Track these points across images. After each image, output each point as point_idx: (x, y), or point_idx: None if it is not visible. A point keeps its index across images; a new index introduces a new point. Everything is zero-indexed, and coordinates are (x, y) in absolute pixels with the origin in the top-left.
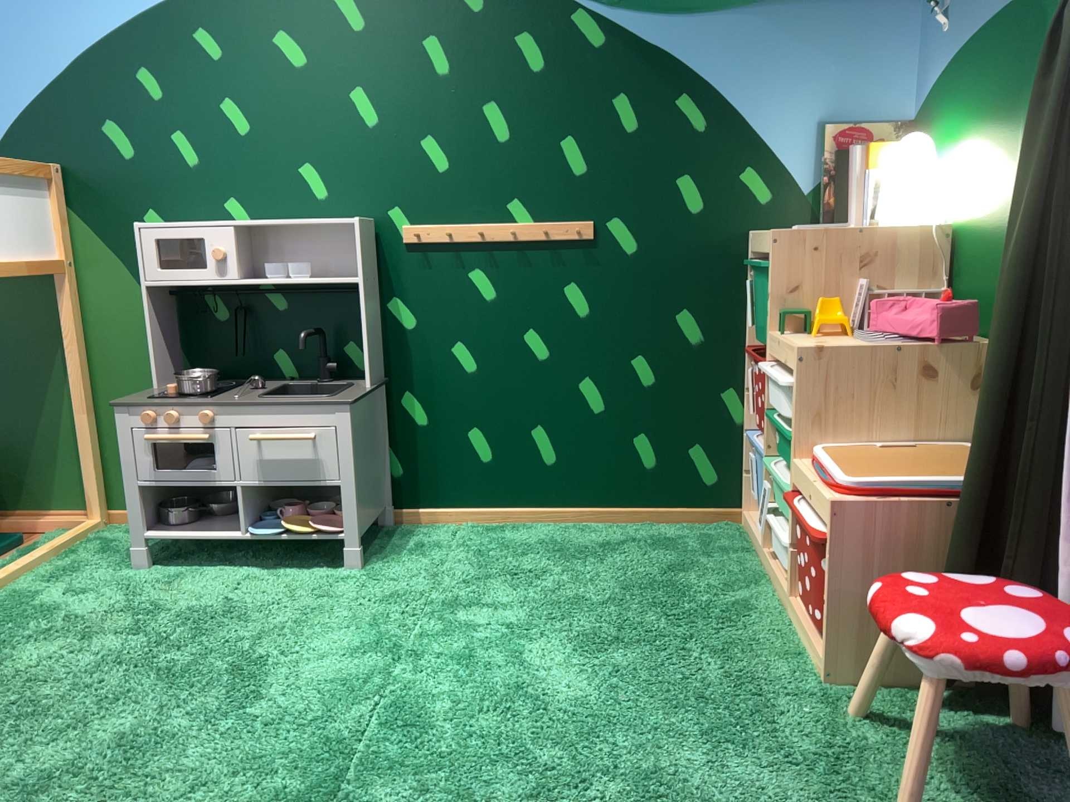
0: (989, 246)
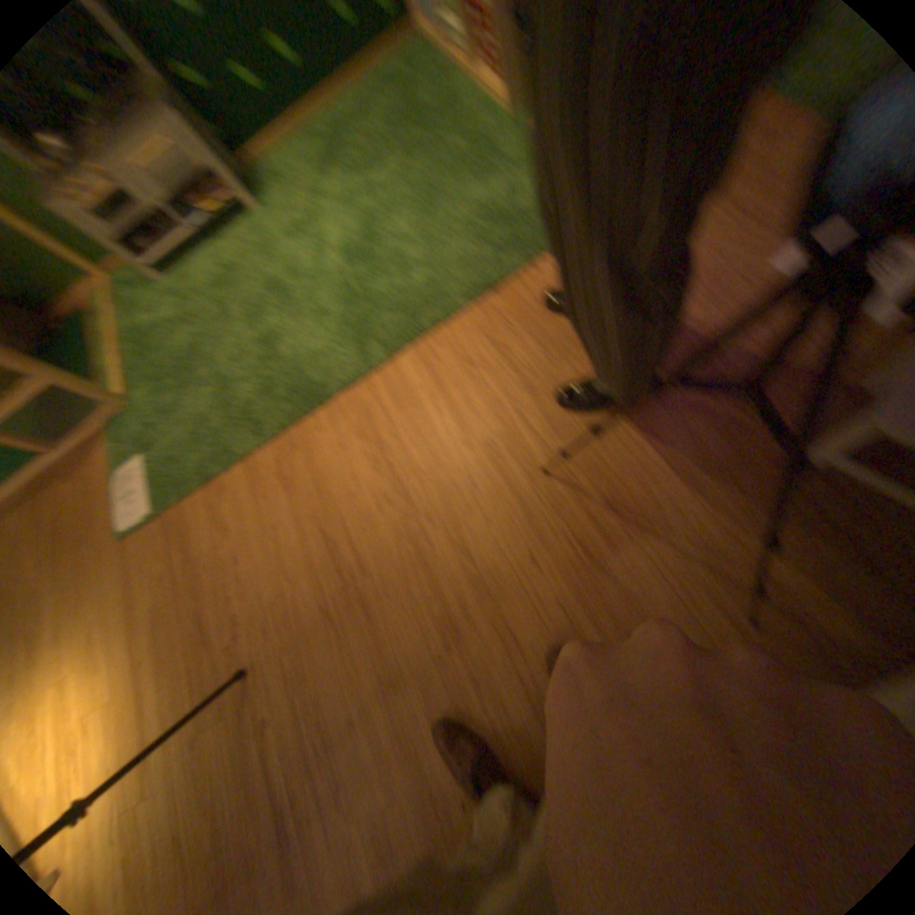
0: None
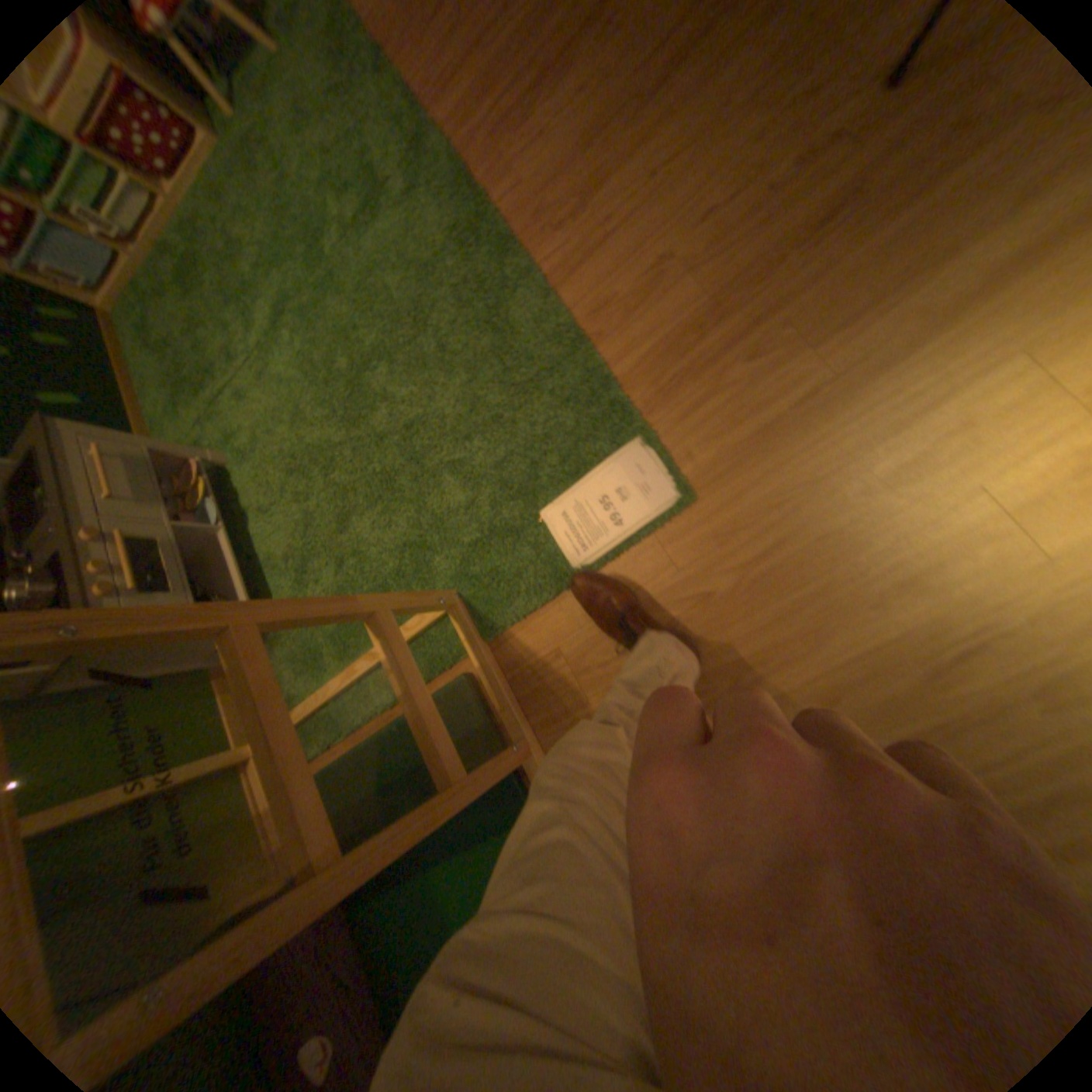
0: None
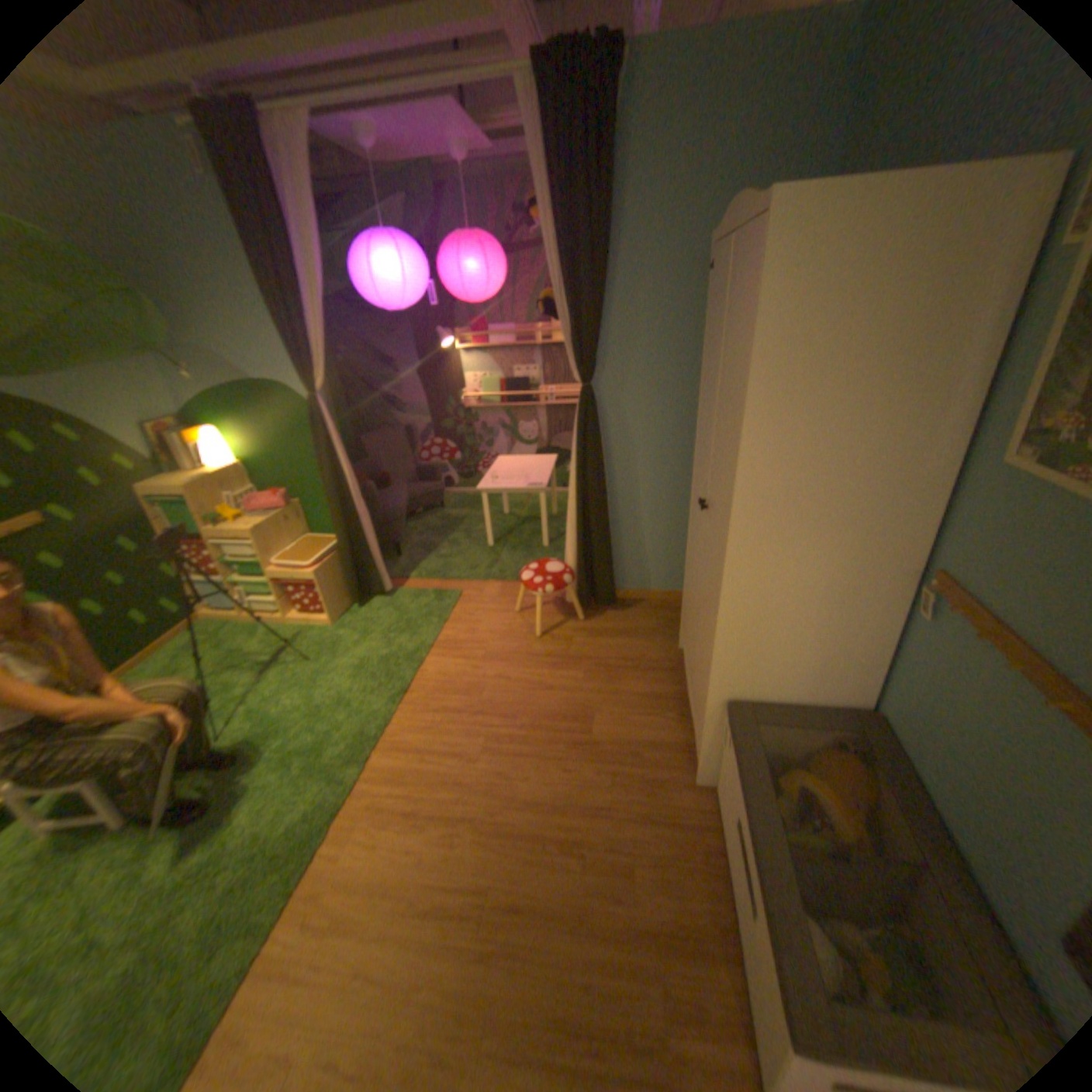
0: (271, 469)
